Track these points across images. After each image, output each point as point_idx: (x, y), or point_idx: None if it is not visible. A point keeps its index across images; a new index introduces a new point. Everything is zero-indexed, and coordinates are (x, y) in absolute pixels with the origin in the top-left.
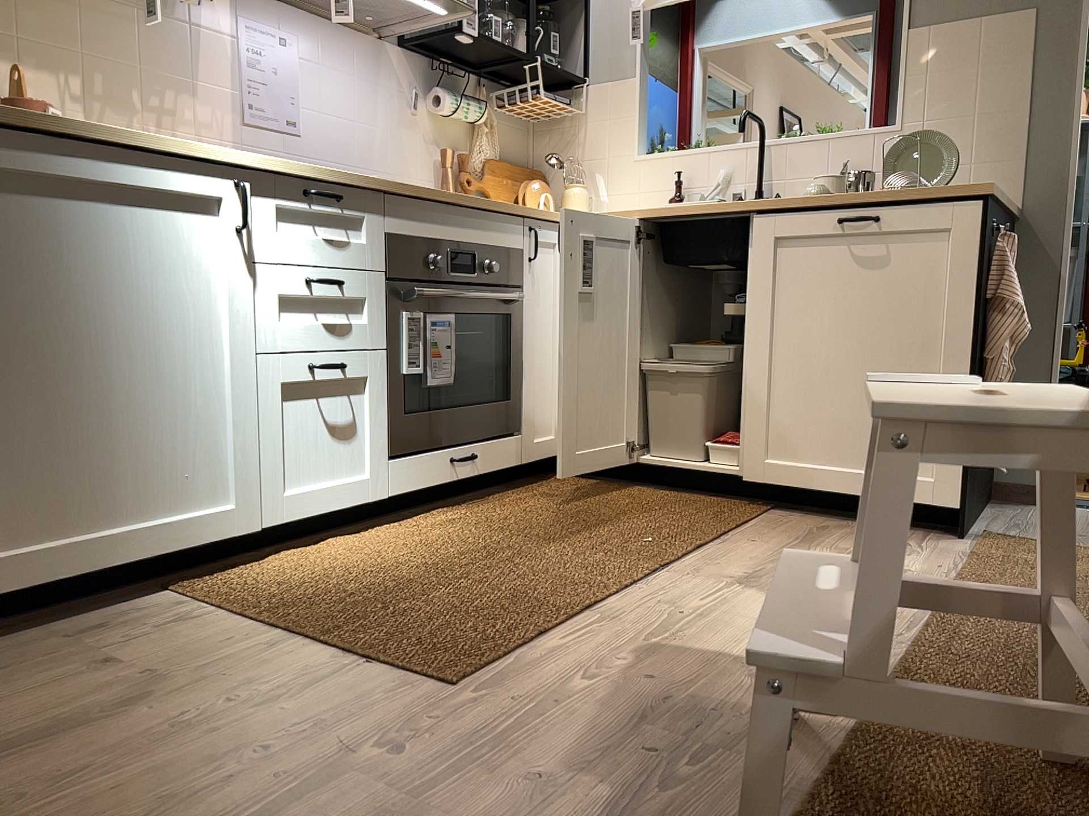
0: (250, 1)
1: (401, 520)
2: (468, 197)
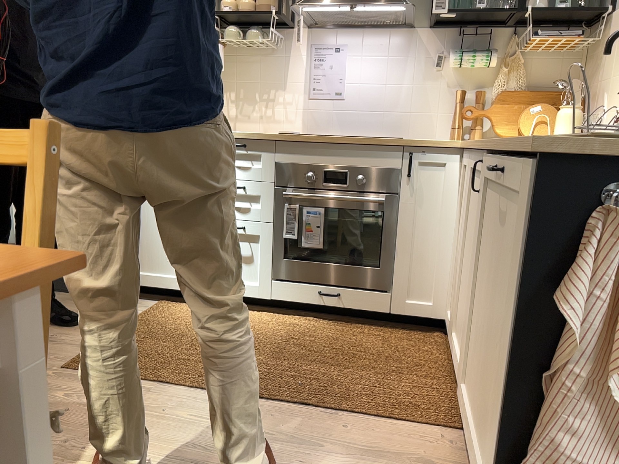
0: (317, 33)
1: (290, 316)
2: (353, 137)
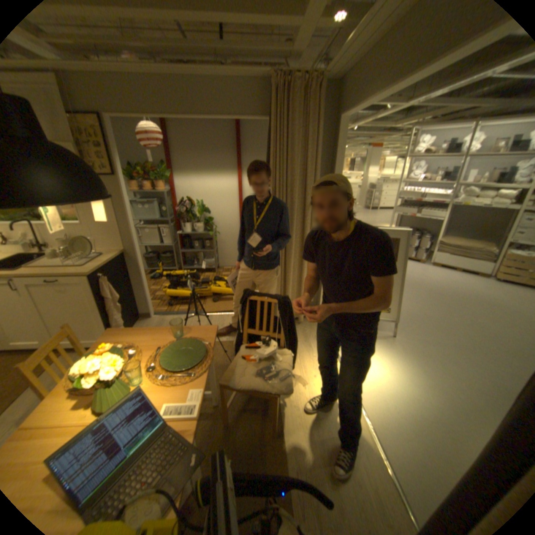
0: None
1: None
2: None
